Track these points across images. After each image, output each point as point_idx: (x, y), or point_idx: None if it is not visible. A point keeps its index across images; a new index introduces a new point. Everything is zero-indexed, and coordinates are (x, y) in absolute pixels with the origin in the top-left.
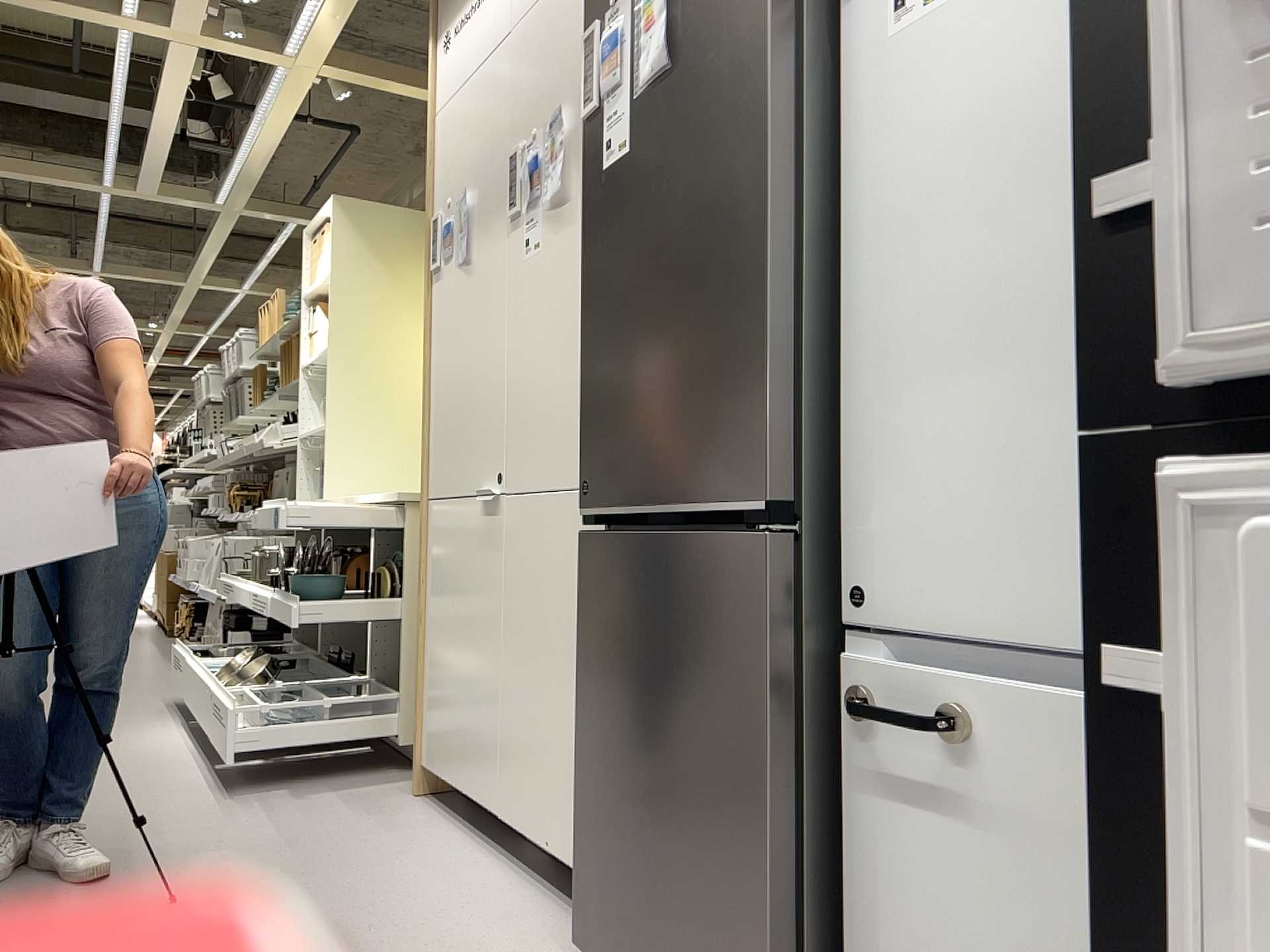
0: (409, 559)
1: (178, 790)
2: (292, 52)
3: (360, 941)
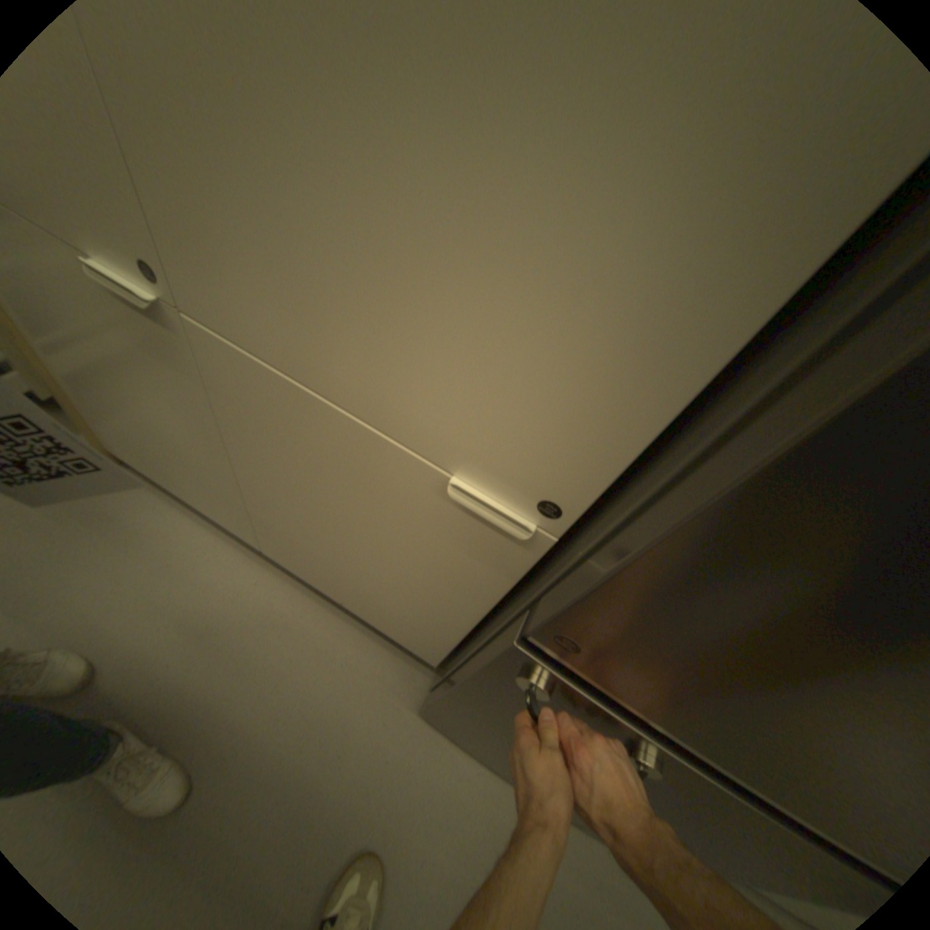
0: None
1: None
2: None
3: (232, 769)
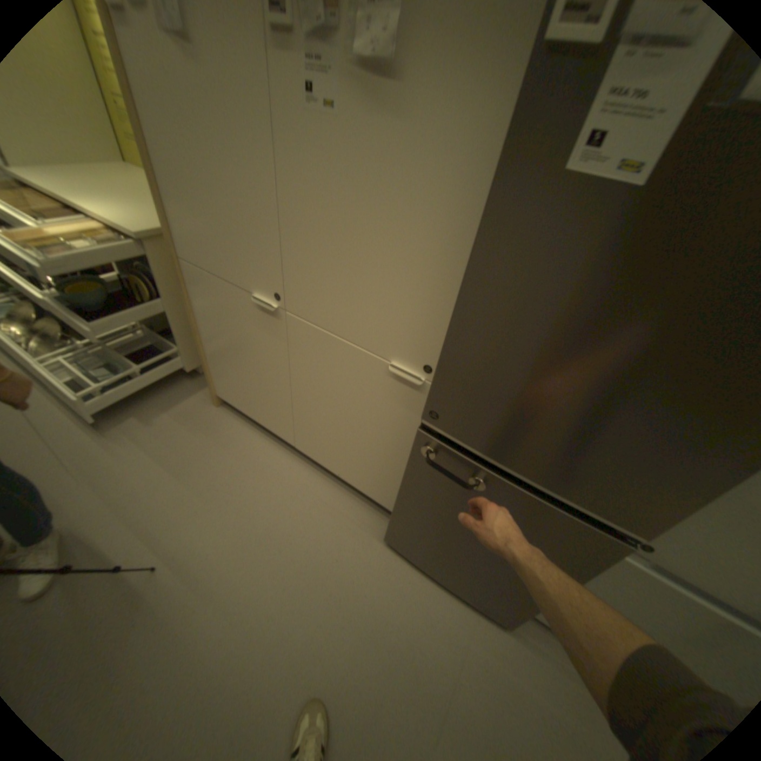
0: (160, 276)
1: (58, 435)
2: None
3: (280, 559)
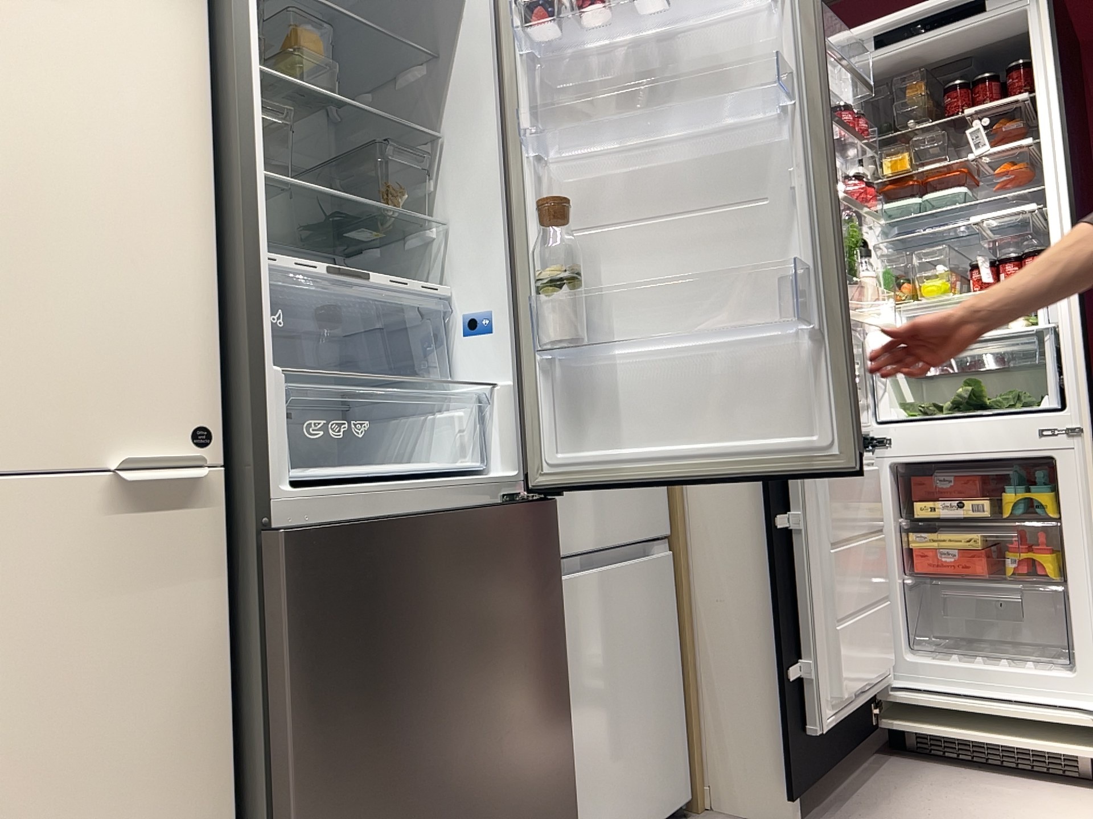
0: None
1: None
2: None
3: None
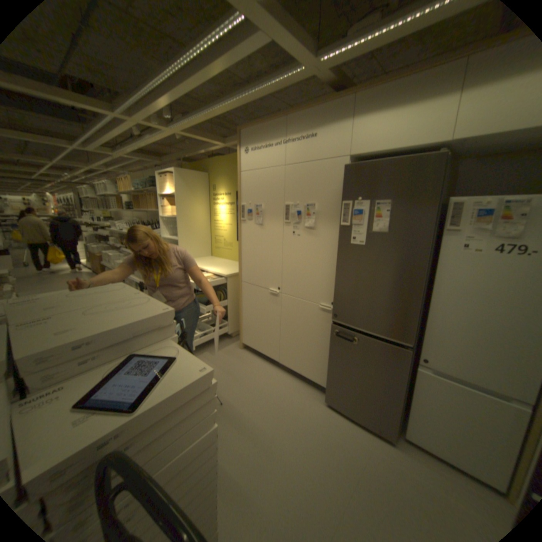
0: (229, 290)
1: None
2: (169, 126)
3: (275, 406)
